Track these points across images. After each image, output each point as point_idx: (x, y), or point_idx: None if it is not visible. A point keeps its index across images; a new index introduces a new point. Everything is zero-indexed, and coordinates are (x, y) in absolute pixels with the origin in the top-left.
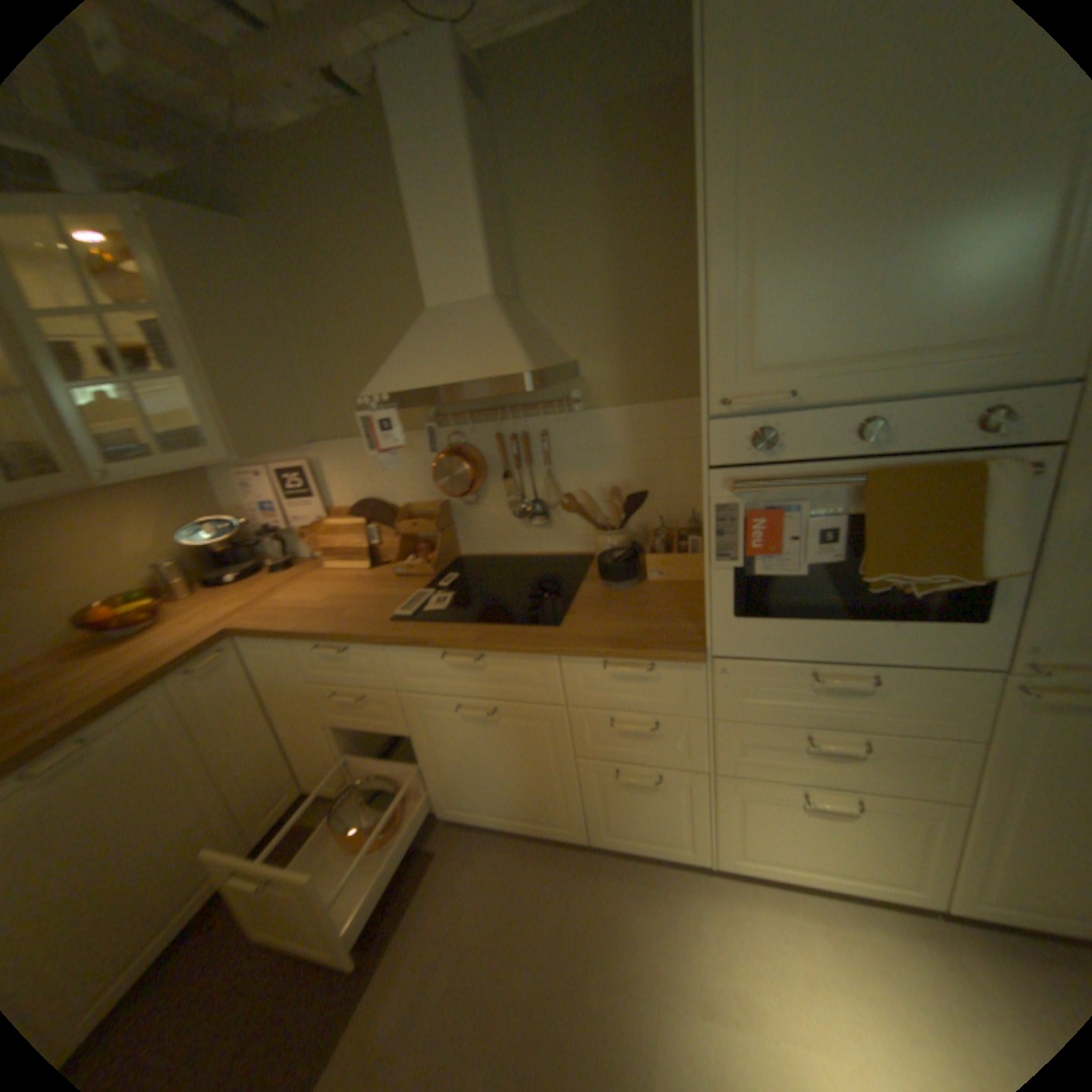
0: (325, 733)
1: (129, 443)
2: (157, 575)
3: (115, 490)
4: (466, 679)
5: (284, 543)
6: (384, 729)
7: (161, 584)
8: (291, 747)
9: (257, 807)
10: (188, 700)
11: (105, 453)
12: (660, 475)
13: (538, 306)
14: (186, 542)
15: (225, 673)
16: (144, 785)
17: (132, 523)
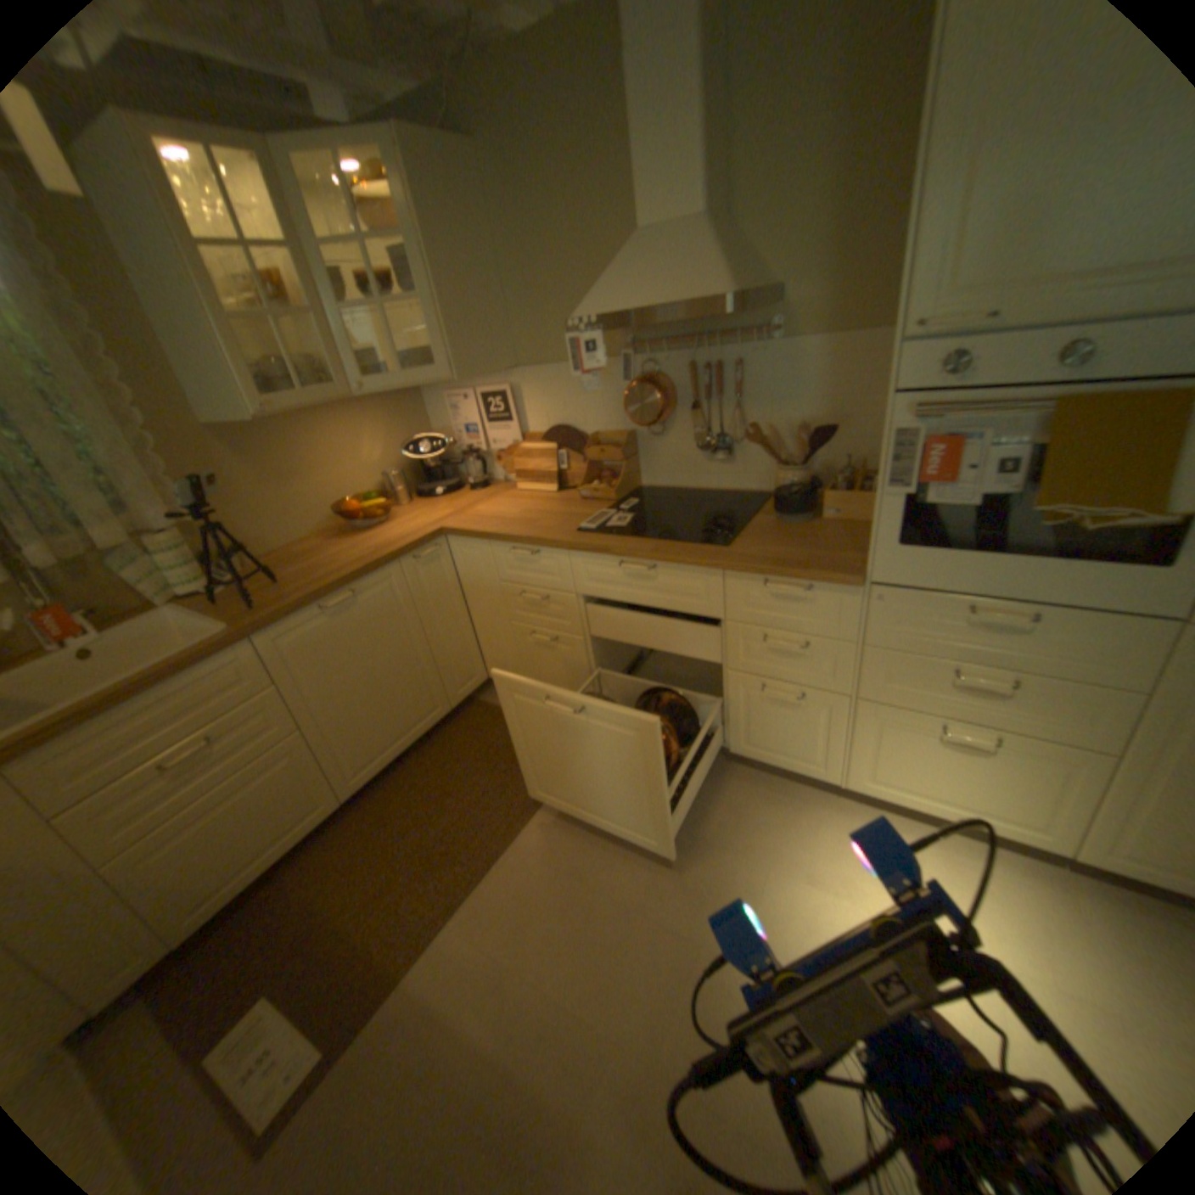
0: (514, 626)
1: (375, 362)
2: (389, 481)
3: (360, 405)
4: (638, 587)
5: (484, 465)
6: (563, 627)
7: (391, 490)
8: (485, 636)
9: (458, 677)
10: (417, 579)
11: (360, 369)
12: (857, 411)
13: (751, 222)
14: (408, 457)
15: (441, 565)
16: (388, 635)
17: (370, 435)
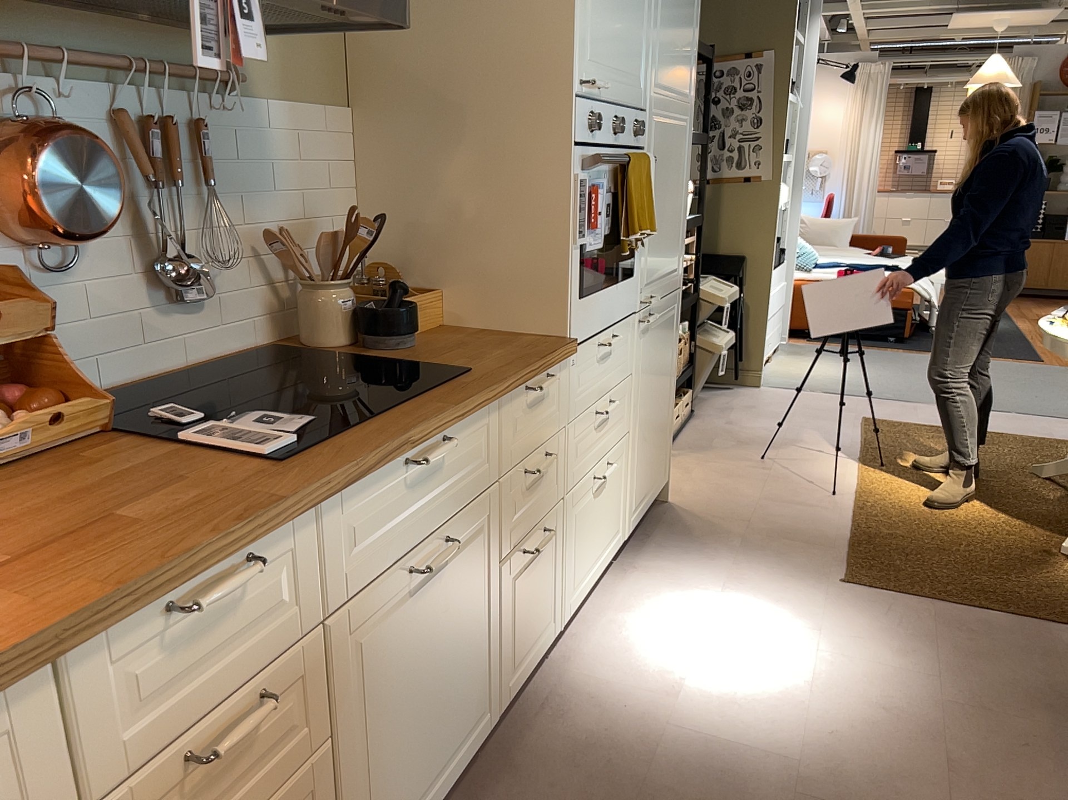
0: None
1: None
2: None
3: None
4: (424, 499)
5: None
6: (293, 753)
7: None
8: None
9: None
10: None
11: None
12: (330, 212)
13: None
14: None
15: None
16: None
17: None
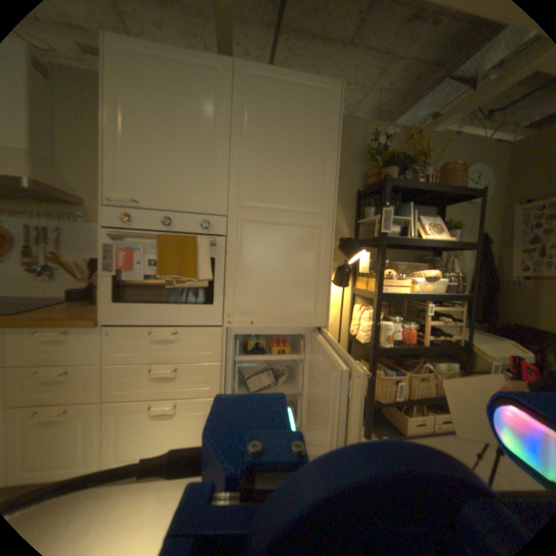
0: None
1: None
2: None
3: None
4: None
5: None
6: None
7: None
8: None
9: None
10: None
11: None
12: None
13: (64, 169)
14: None
15: None
16: None
17: None
